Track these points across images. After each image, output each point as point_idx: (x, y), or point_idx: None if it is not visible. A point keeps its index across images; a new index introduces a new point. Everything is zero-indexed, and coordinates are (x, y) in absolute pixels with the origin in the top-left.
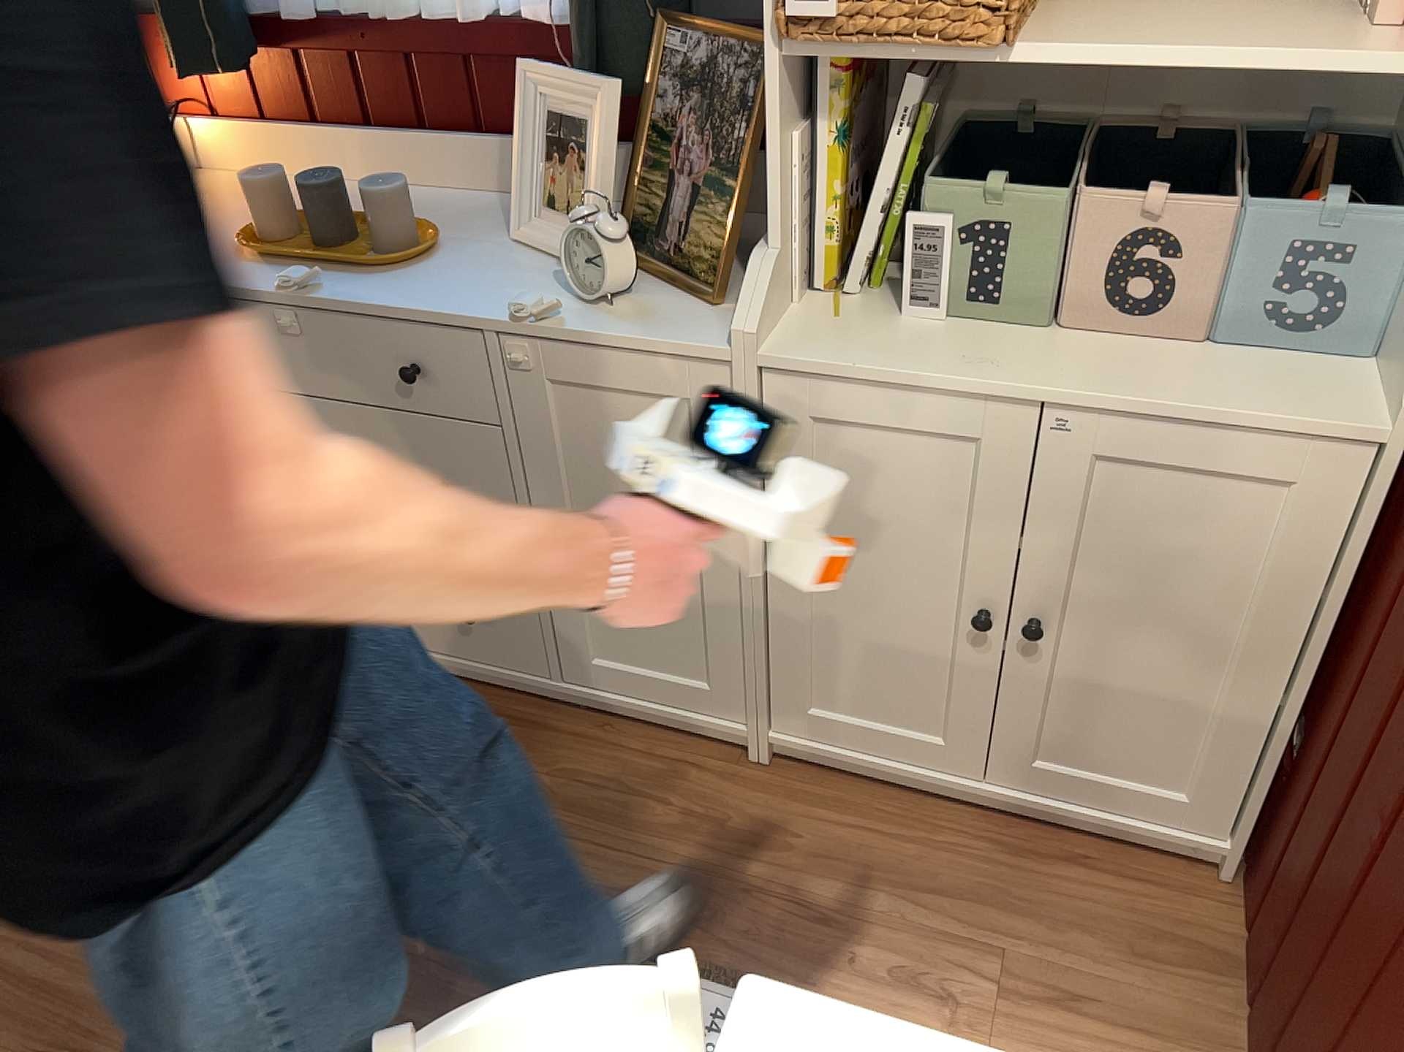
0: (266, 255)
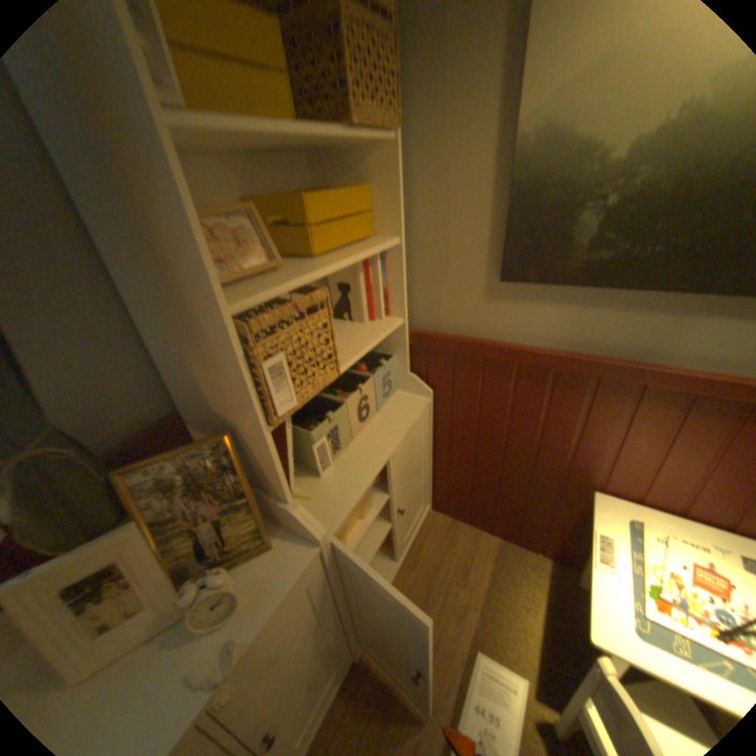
0: None
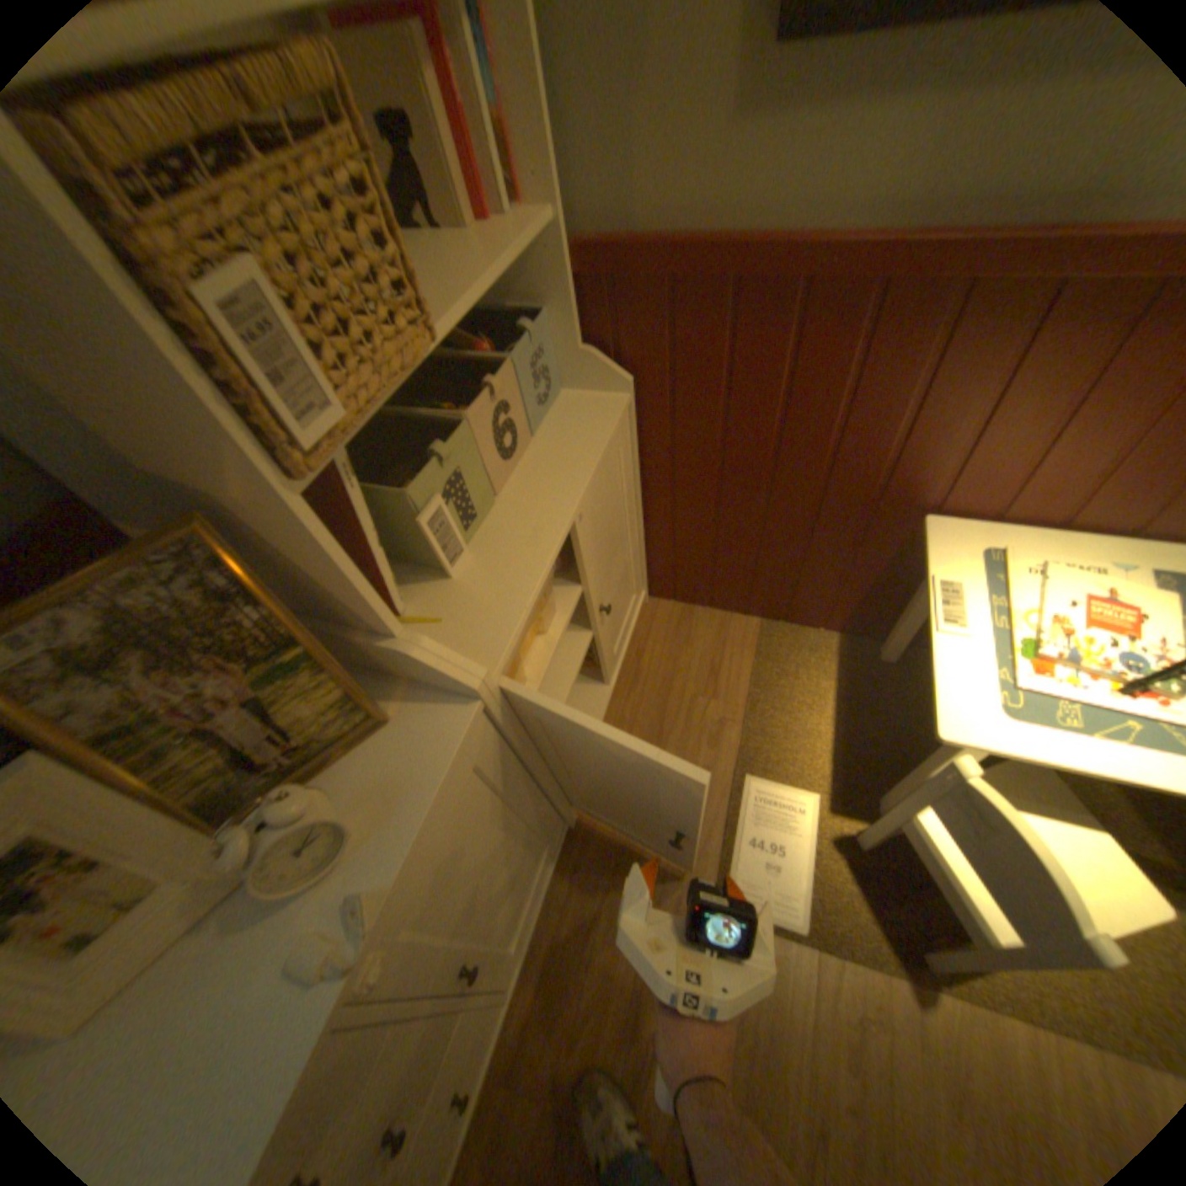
0: None
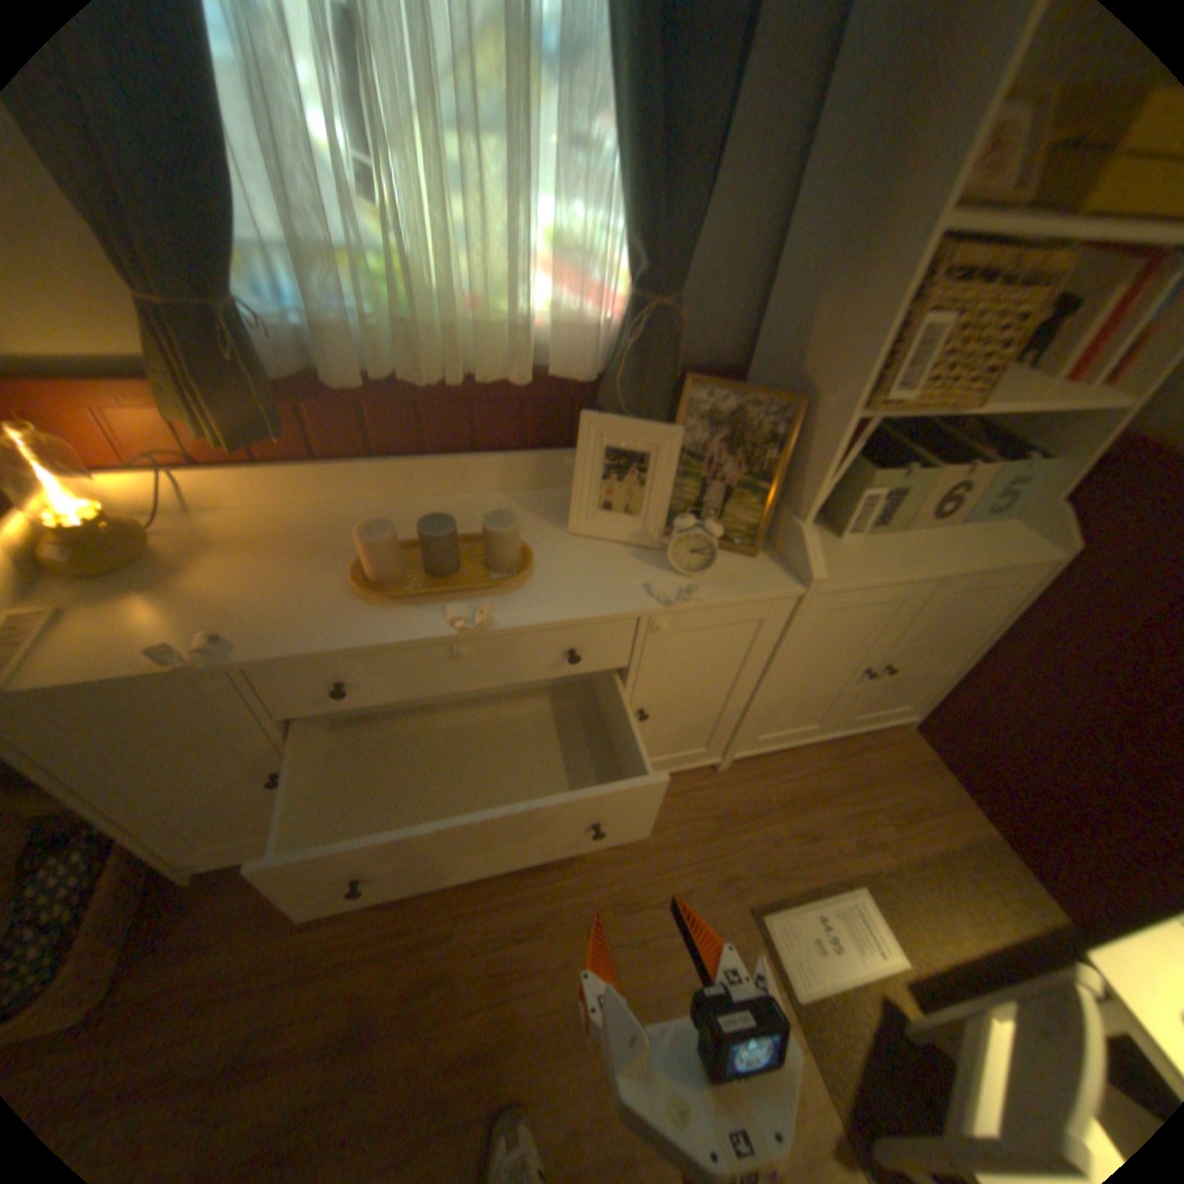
0: (396, 598)
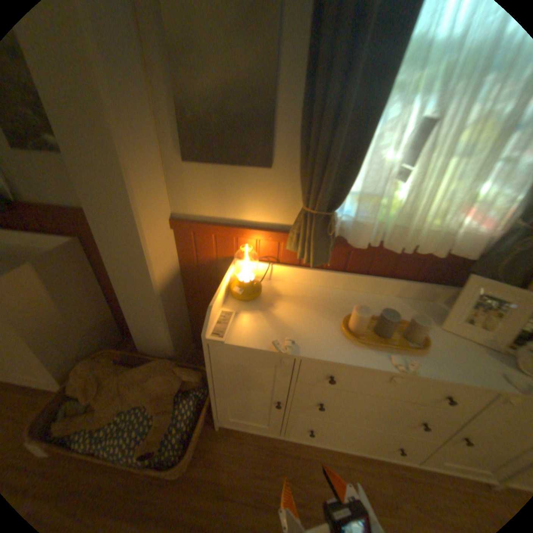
0: (367, 344)
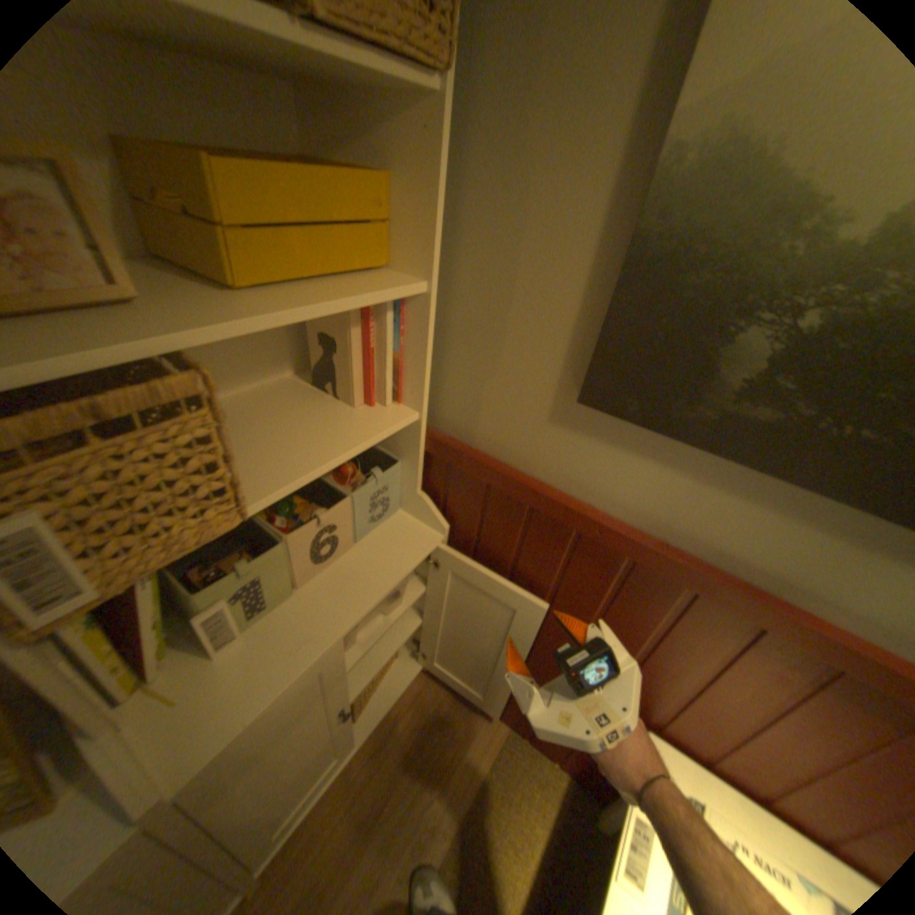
0: None
